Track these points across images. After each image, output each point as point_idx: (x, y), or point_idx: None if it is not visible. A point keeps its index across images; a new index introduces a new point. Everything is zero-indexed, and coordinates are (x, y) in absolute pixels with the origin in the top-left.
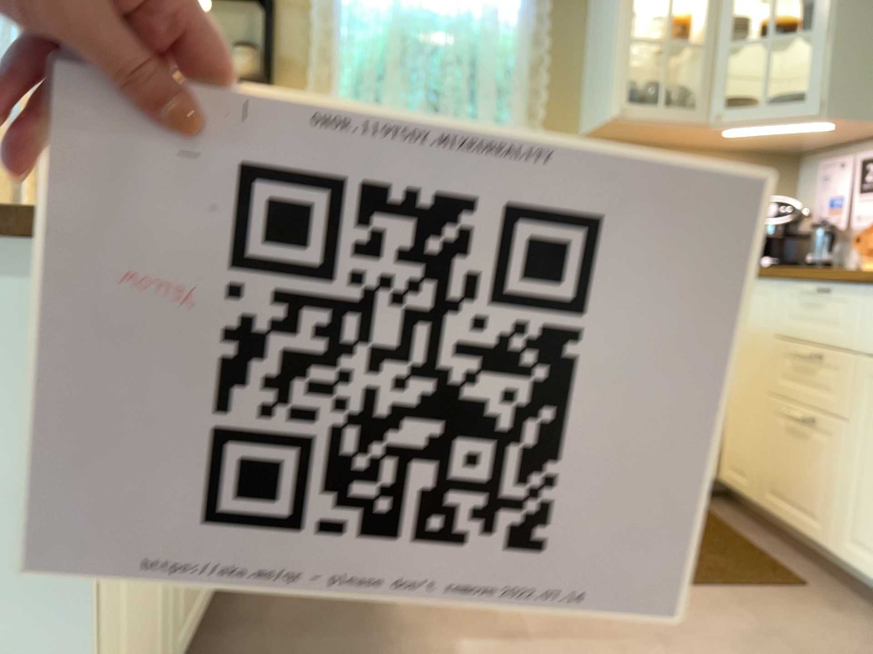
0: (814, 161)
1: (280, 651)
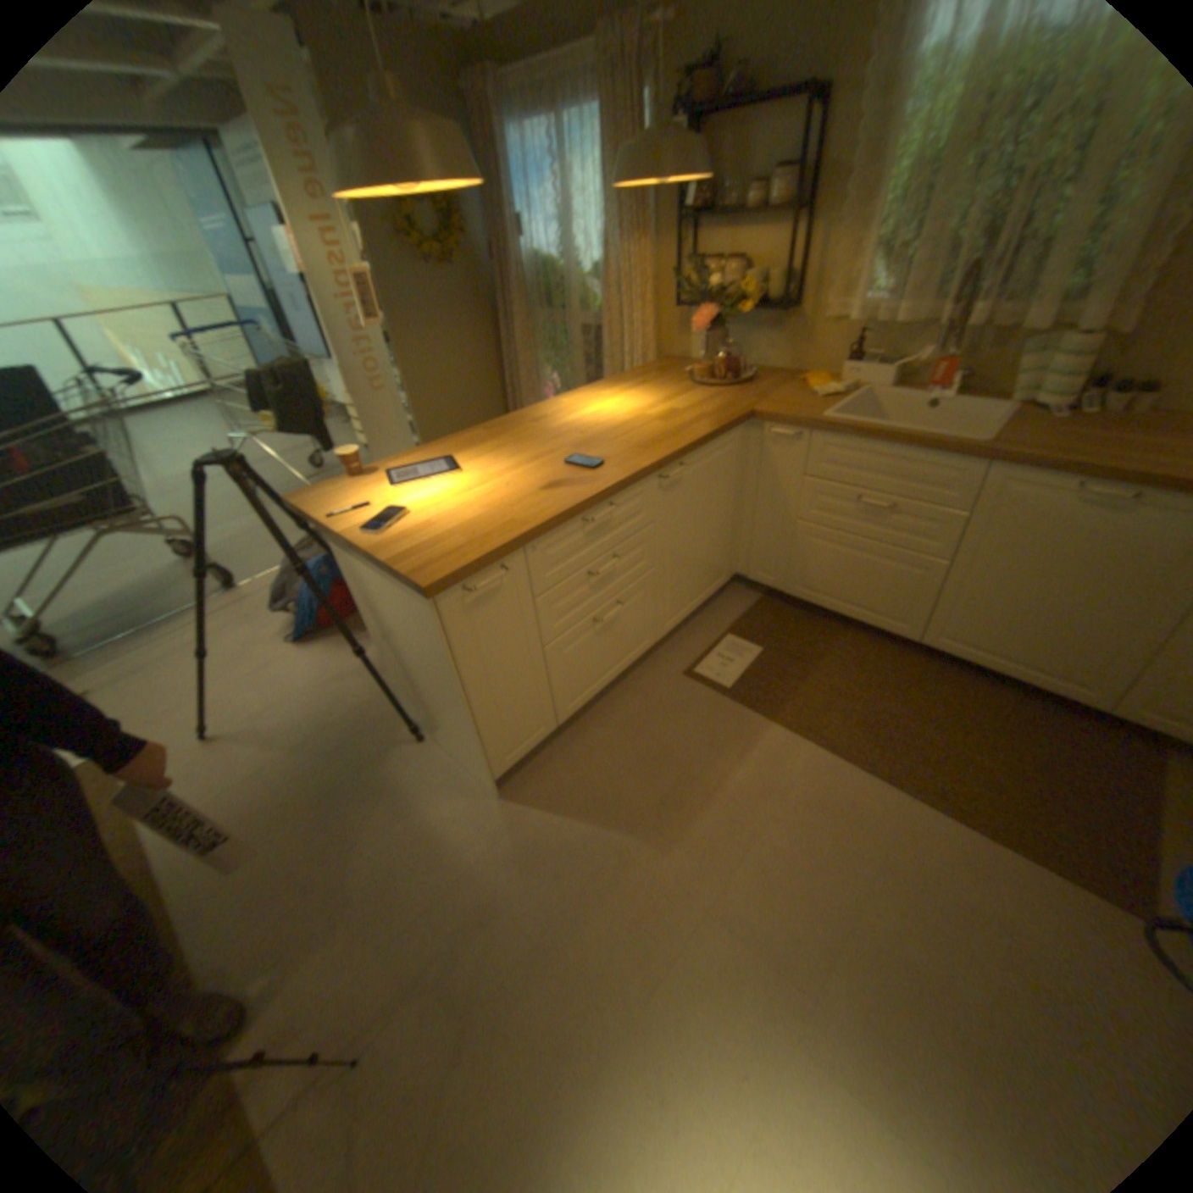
0: None
1: (645, 720)
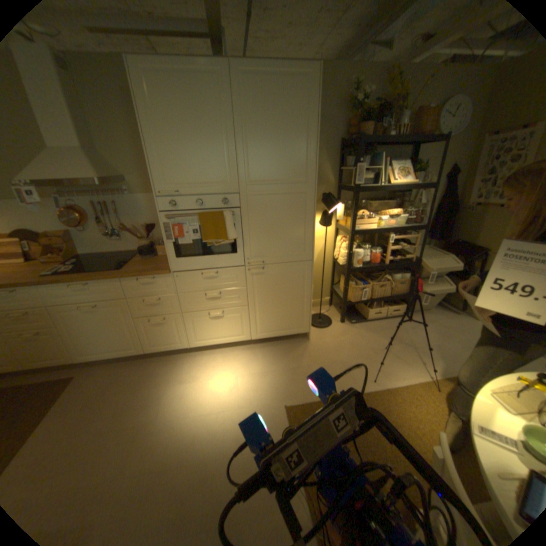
0: None
1: None
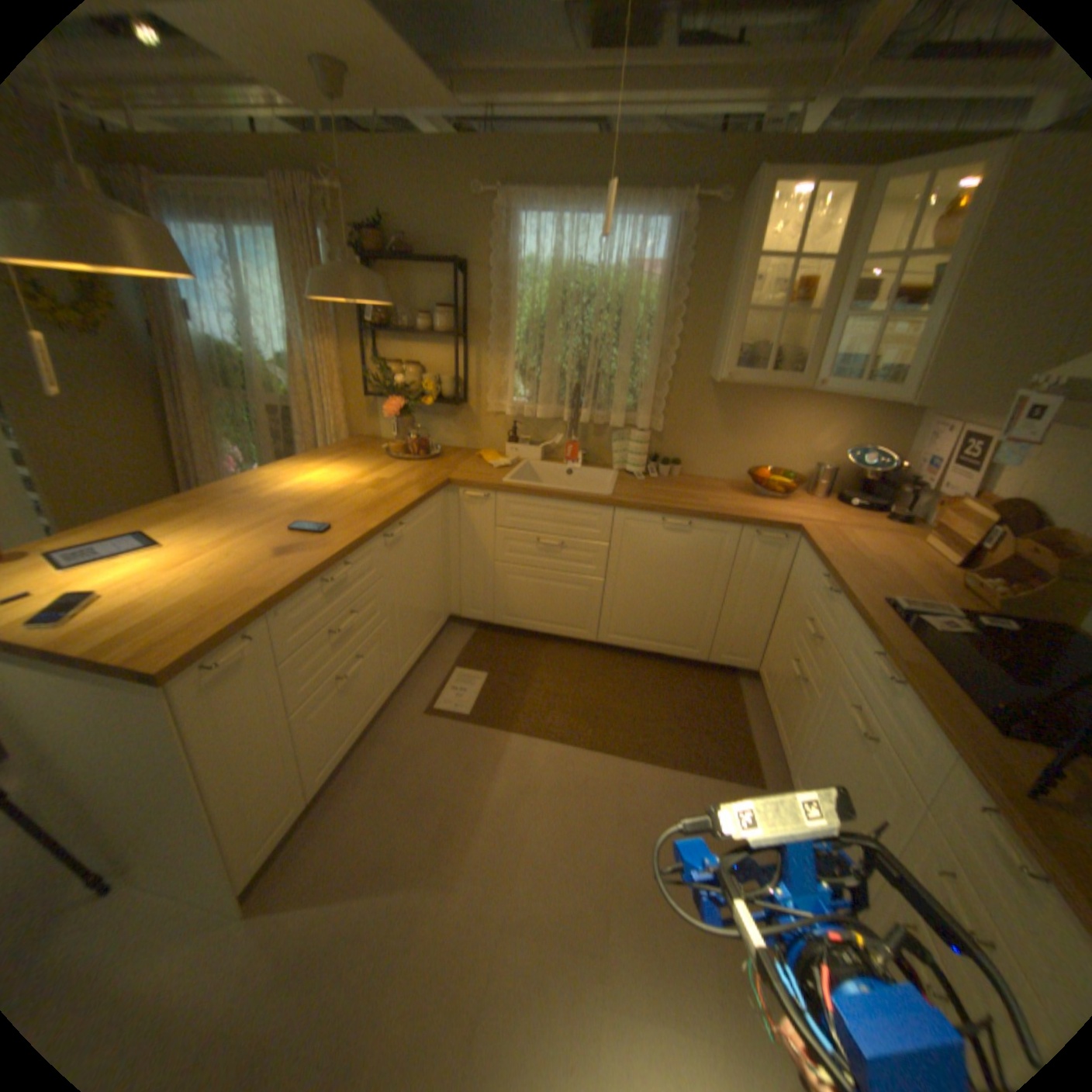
0: (937, 410)
1: (398, 768)
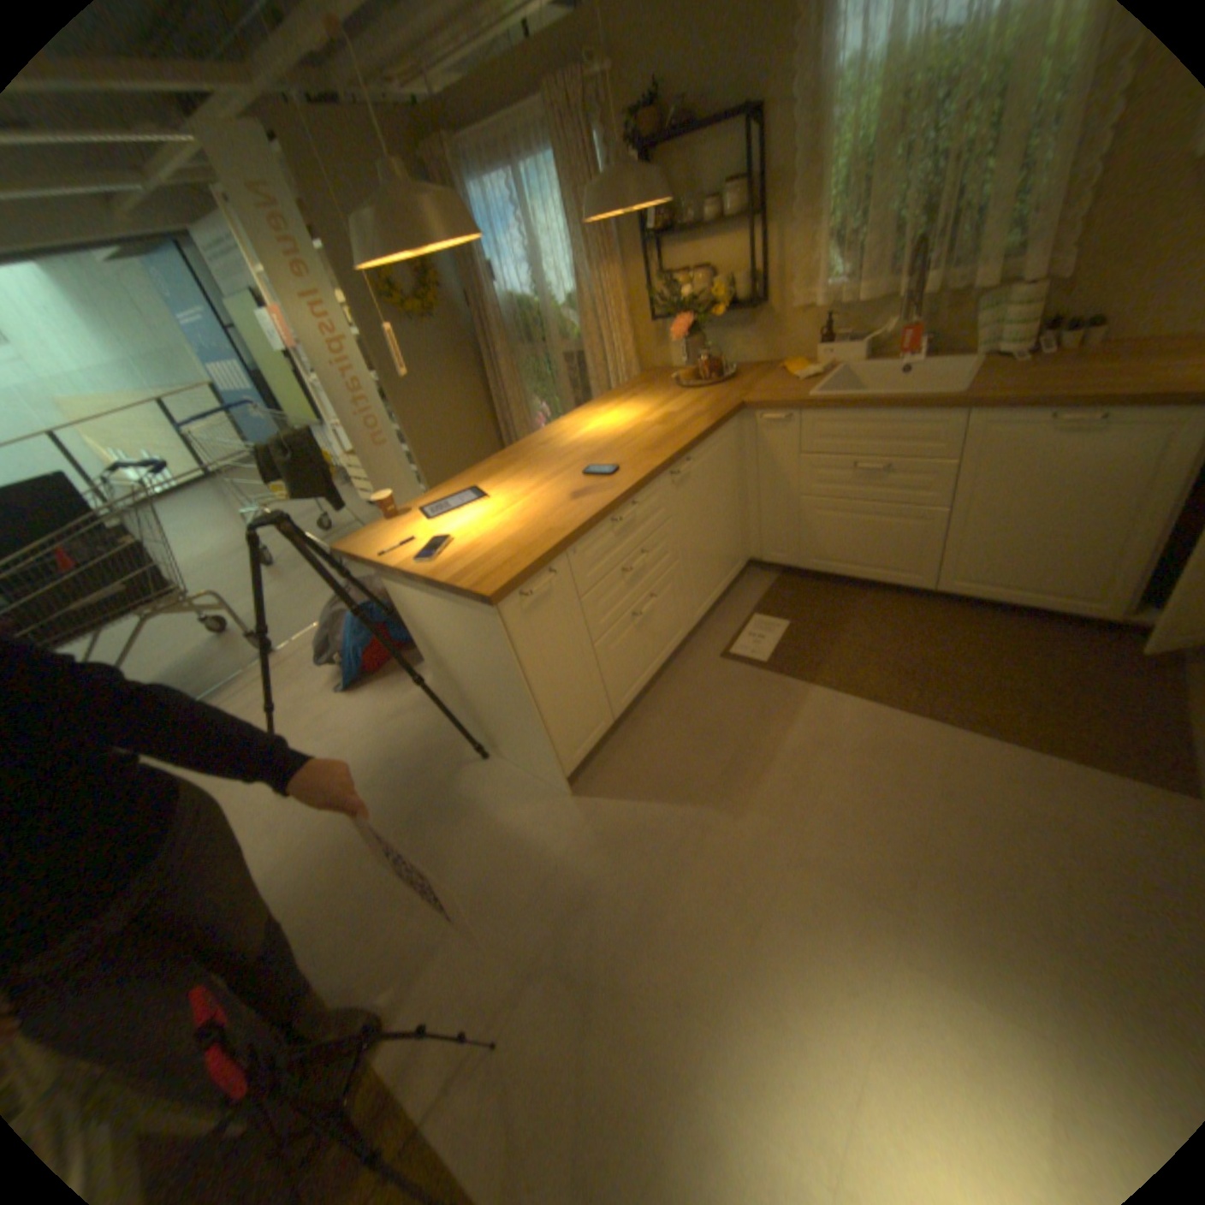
0: None
1: (693, 703)
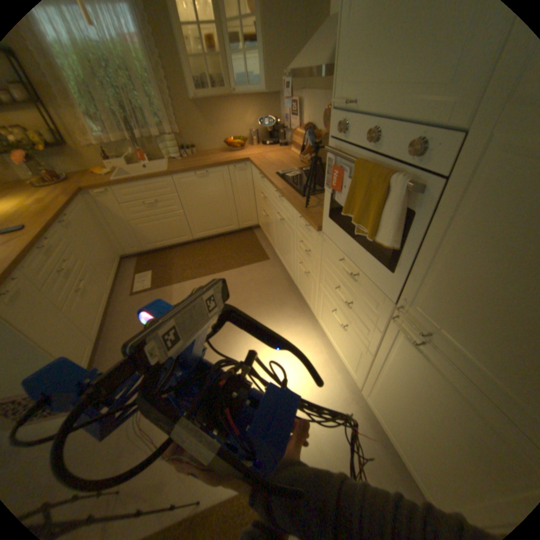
0: (282, 94)
1: (128, 317)
